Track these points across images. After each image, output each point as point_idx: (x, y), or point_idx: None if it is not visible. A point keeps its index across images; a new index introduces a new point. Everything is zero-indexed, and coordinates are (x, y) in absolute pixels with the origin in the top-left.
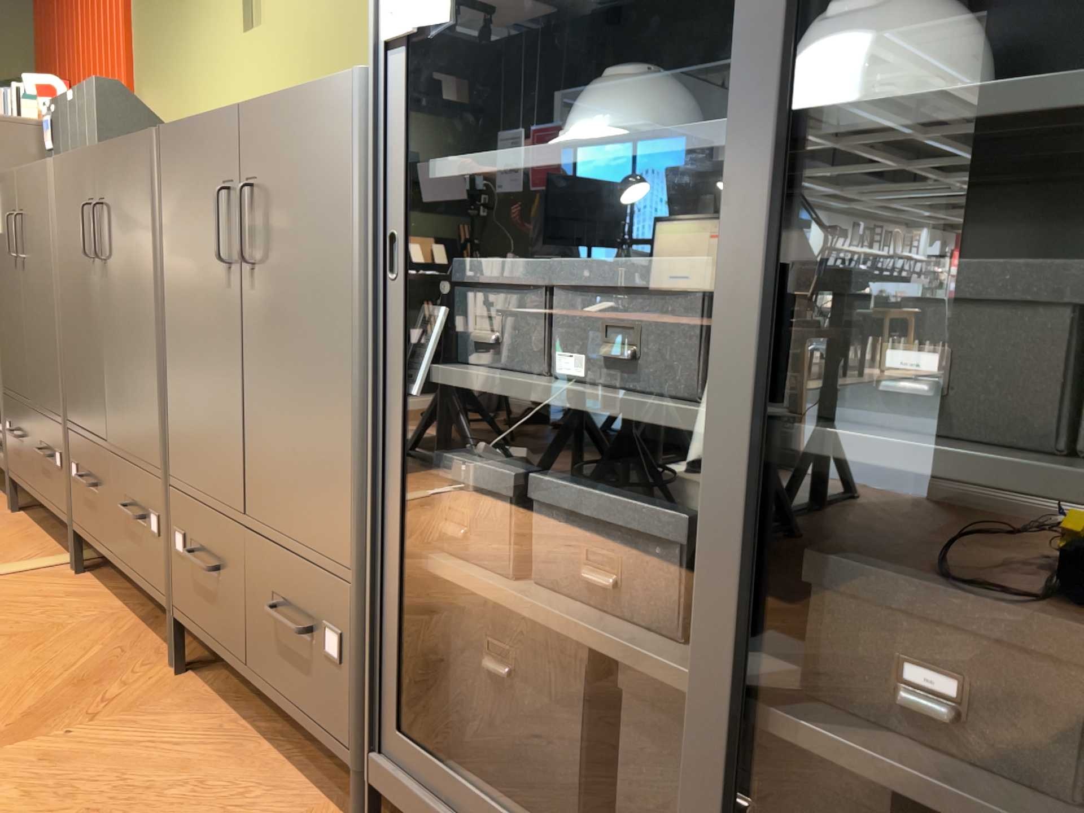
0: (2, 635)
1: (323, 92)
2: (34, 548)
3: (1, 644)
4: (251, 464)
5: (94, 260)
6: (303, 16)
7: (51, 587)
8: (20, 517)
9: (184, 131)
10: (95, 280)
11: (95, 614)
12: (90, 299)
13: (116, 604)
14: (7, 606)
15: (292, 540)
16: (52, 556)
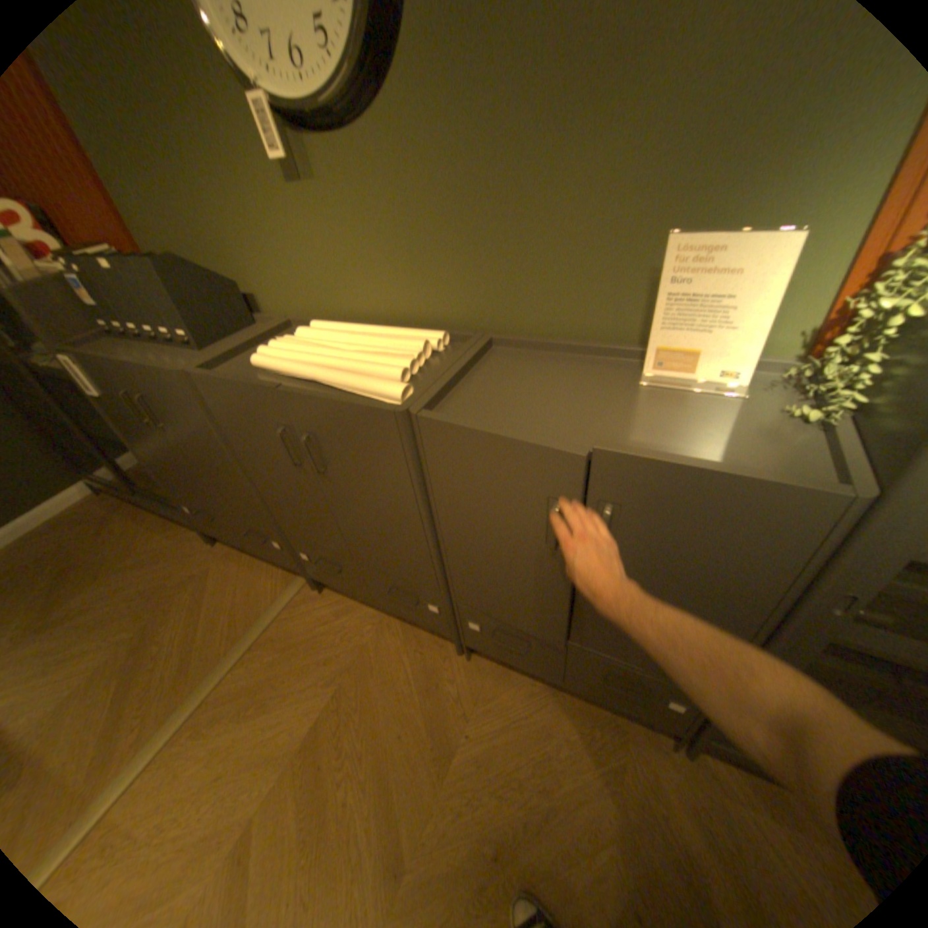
0: (340, 670)
1: (779, 493)
2: (265, 577)
3: (347, 677)
4: (580, 627)
5: (301, 465)
6: (383, 180)
7: (318, 612)
8: (221, 548)
9: (471, 433)
10: (306, 477)
11: (369, 626)
12: (300, 484)
13: (370, 611)
14: (312, 641)
15: (633, 666)
16: (284, 580)
